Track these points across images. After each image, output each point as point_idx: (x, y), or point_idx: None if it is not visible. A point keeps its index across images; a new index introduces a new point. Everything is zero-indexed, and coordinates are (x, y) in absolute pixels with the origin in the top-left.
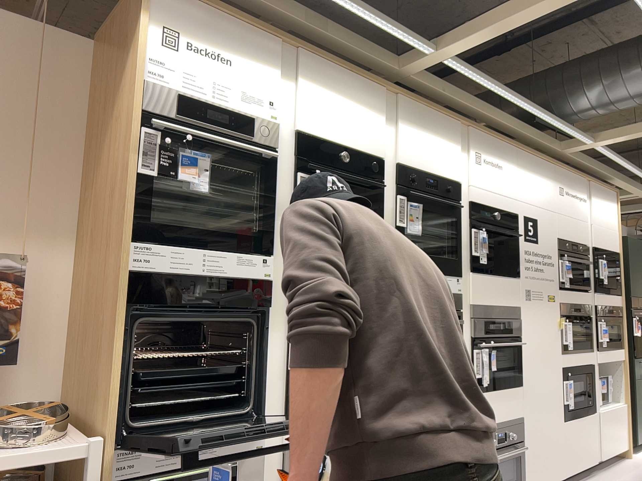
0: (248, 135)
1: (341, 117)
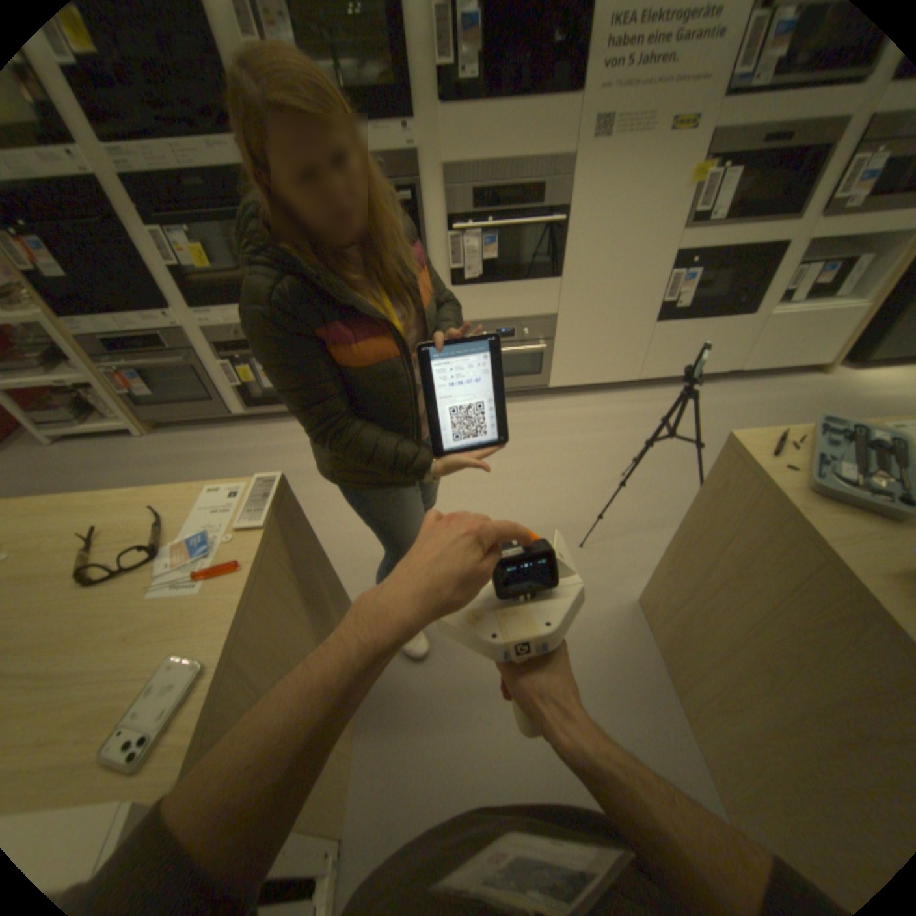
0: None
1: None
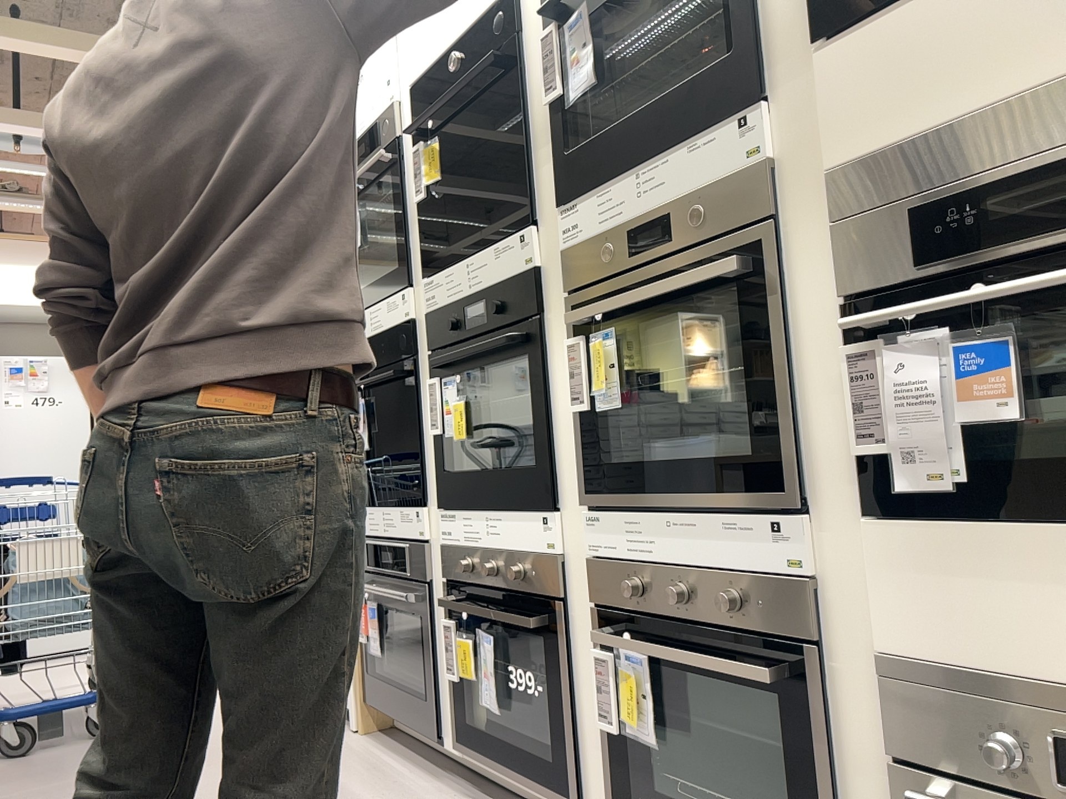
0: (373, 146)
1: None
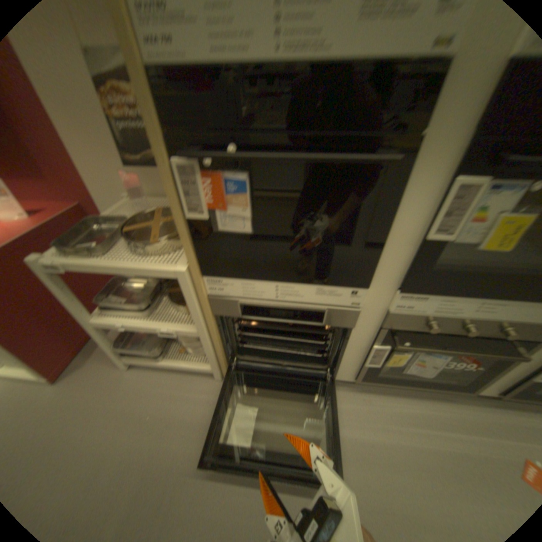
0: None
1: None
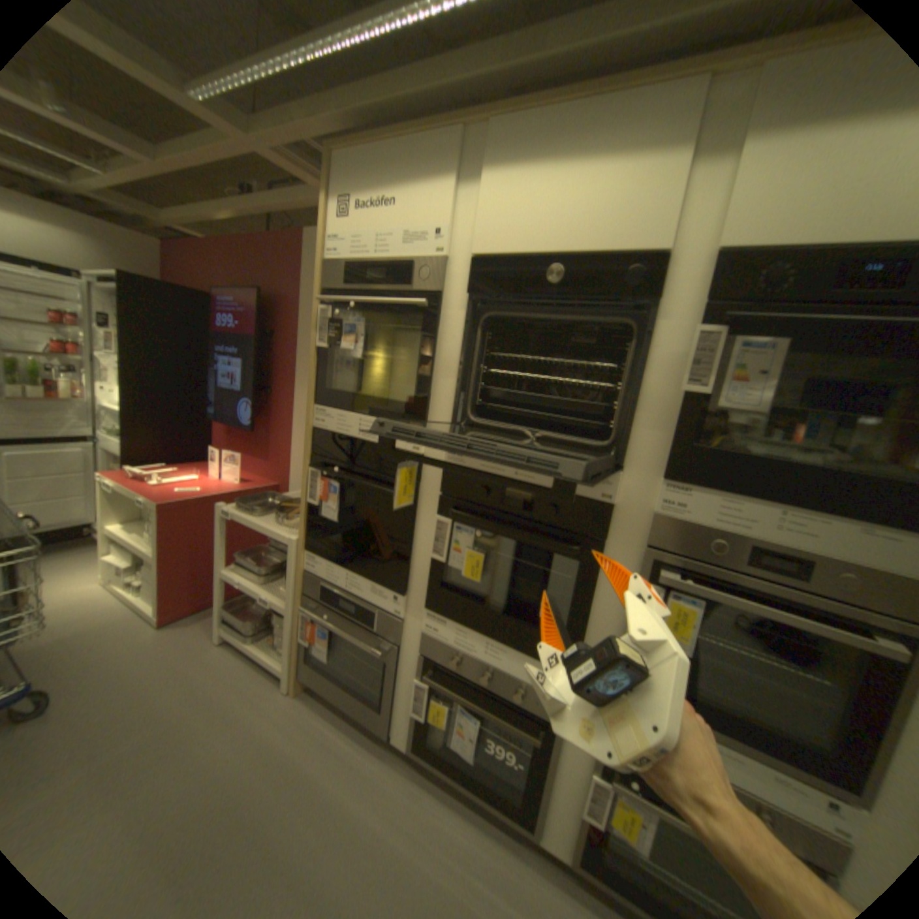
0: (400, 280)
1: (560, 192)
